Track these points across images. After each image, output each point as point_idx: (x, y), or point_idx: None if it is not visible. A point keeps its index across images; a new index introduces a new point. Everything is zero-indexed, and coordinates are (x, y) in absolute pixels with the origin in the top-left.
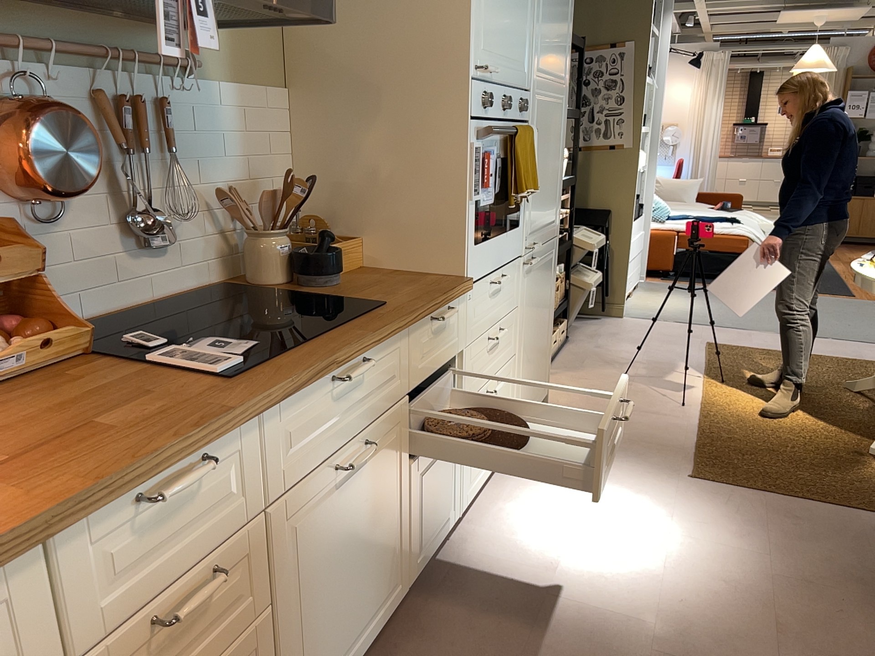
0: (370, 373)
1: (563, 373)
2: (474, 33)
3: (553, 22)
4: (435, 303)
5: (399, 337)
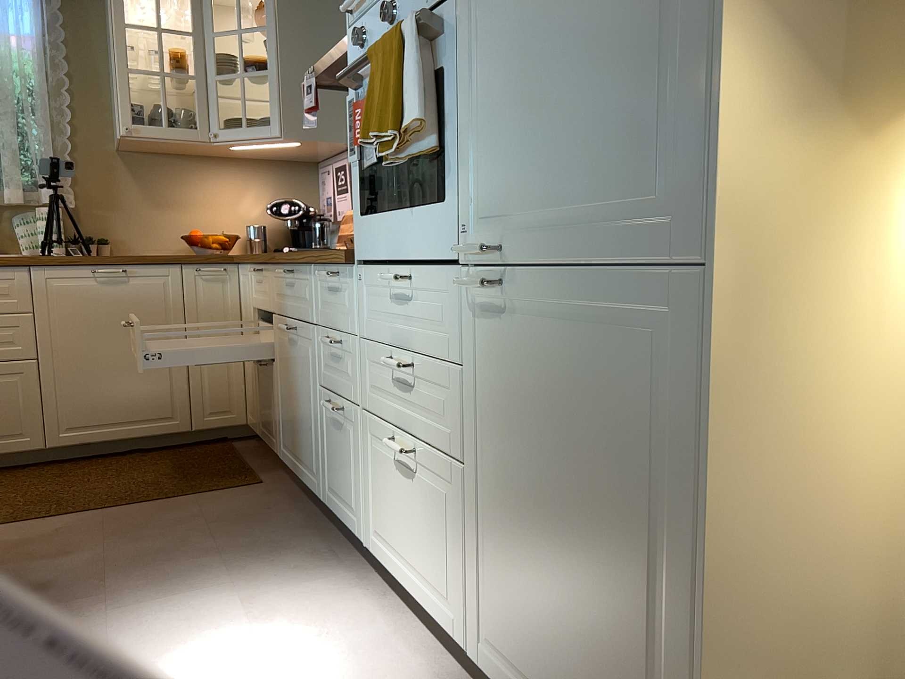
0: (297, 284)
1: None
2: None
3: None
4: (314, 256)
5: (307, 272)
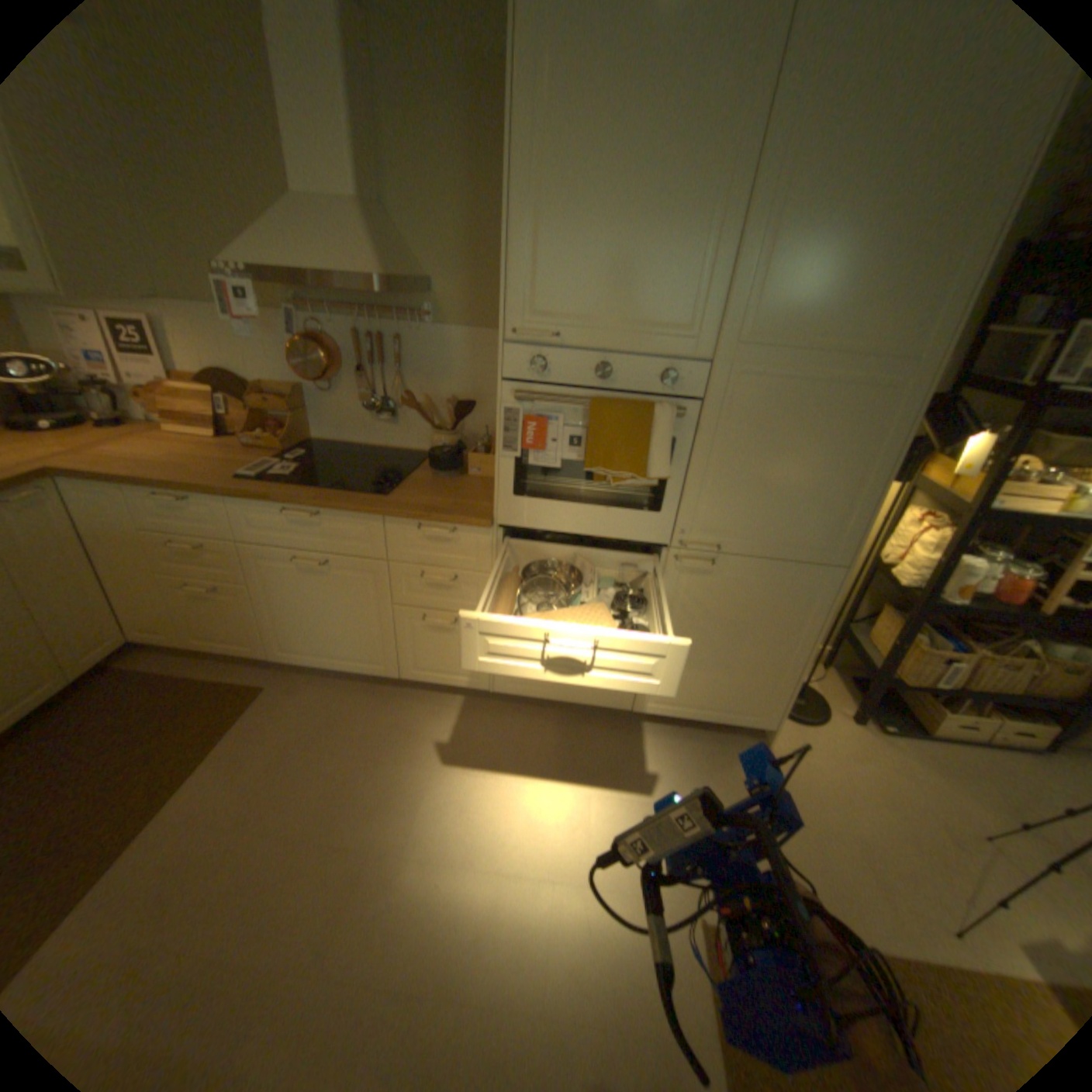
0: (328, 525)
1: (905, 758)
2: (504, 291)
3: (848, 252)
4: (408, 514)
5: (366, 519)
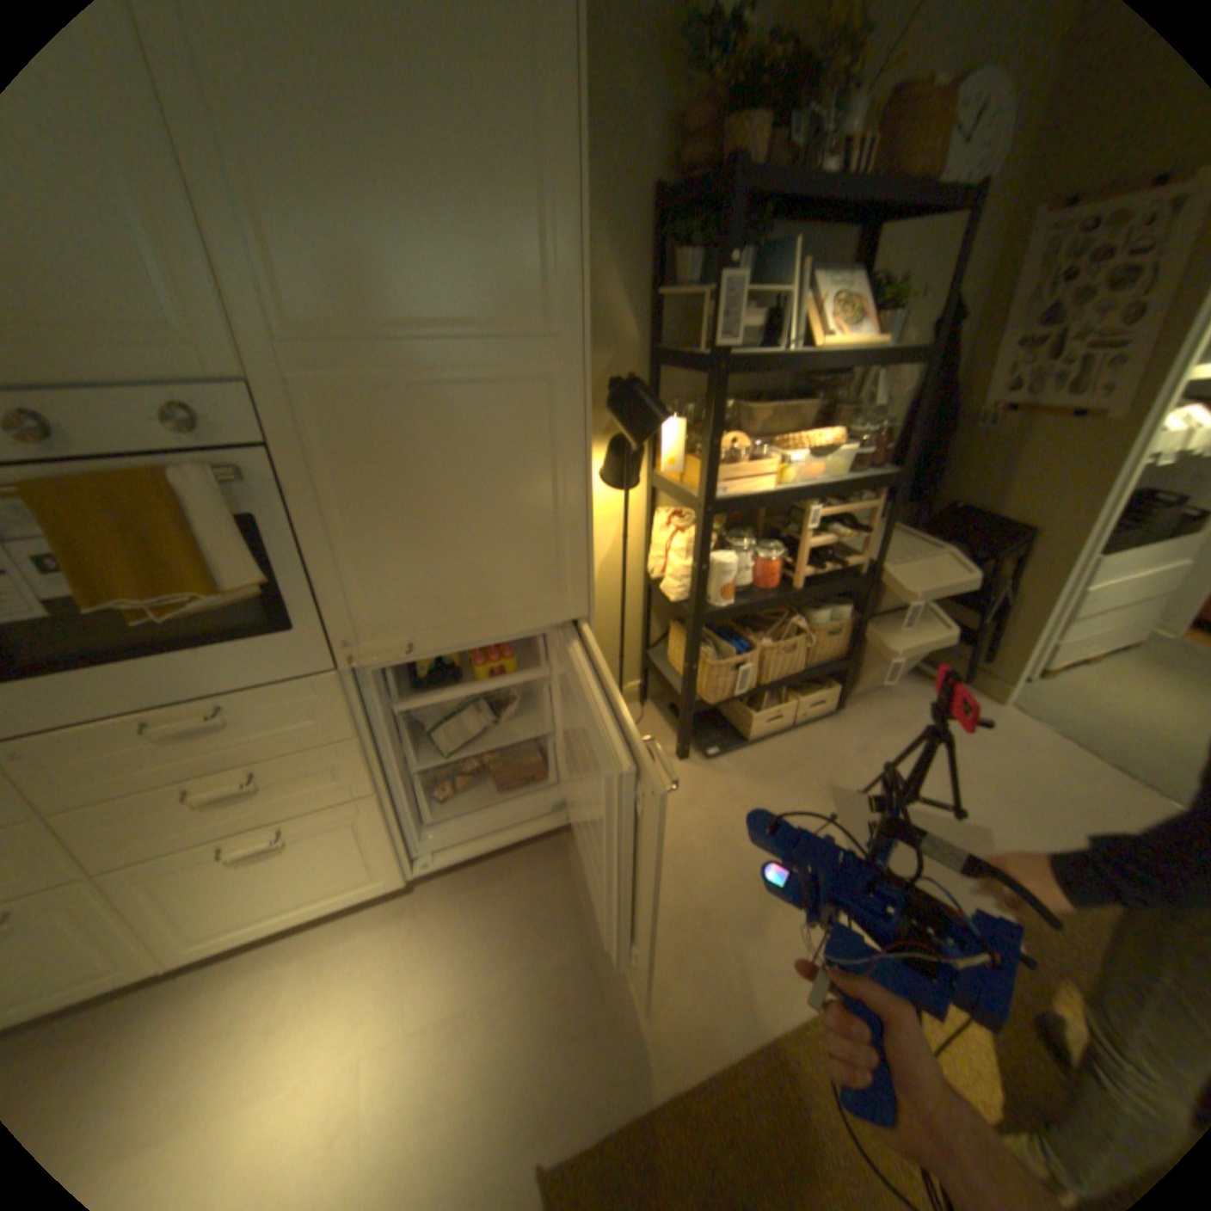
0: None
1: (729, 778)
2: None
3: (383, 177)
4: None
5: None
